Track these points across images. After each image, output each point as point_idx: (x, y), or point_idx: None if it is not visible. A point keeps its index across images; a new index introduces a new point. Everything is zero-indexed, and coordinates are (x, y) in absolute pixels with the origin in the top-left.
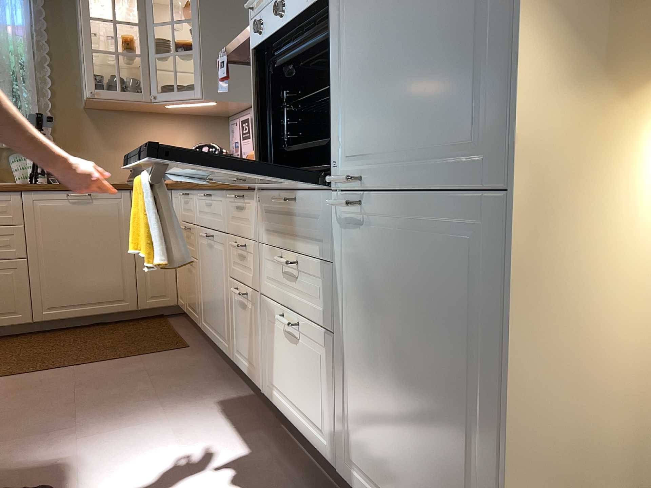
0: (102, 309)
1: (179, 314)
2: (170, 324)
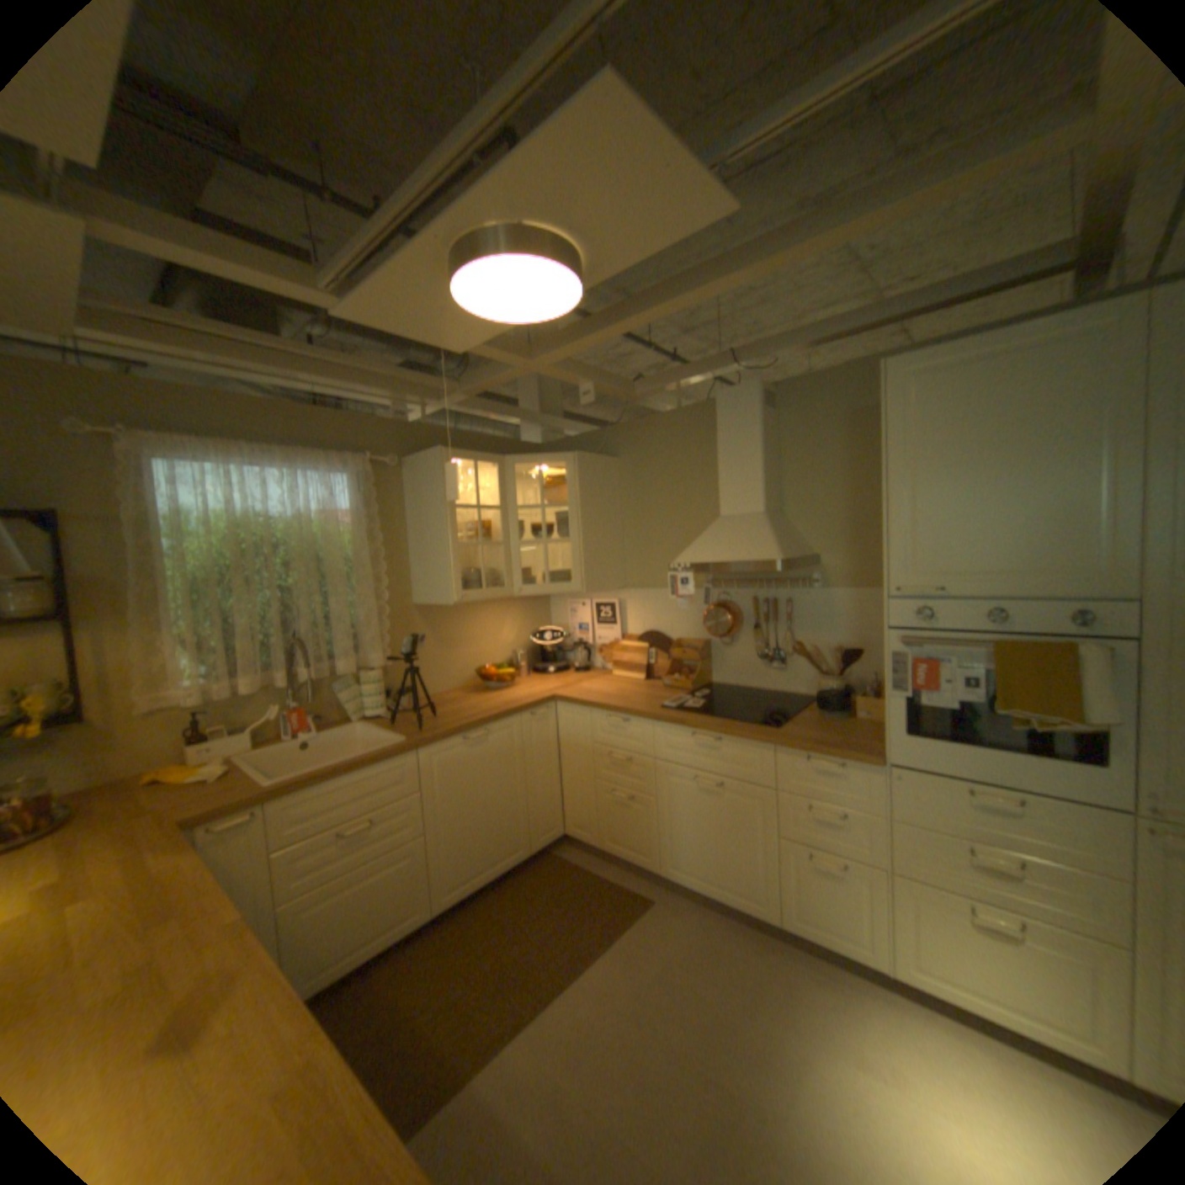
0: (501, 872)
1: (559, 845)
2: (576, 866)
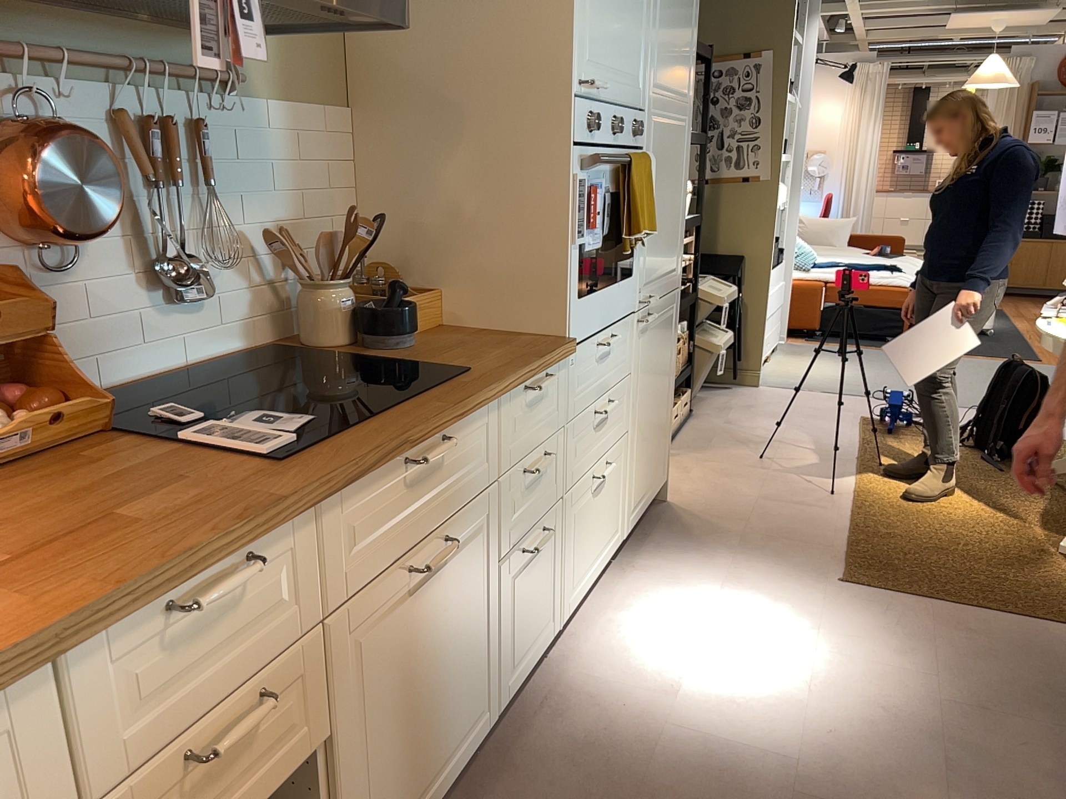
0: None
1: None
2: None
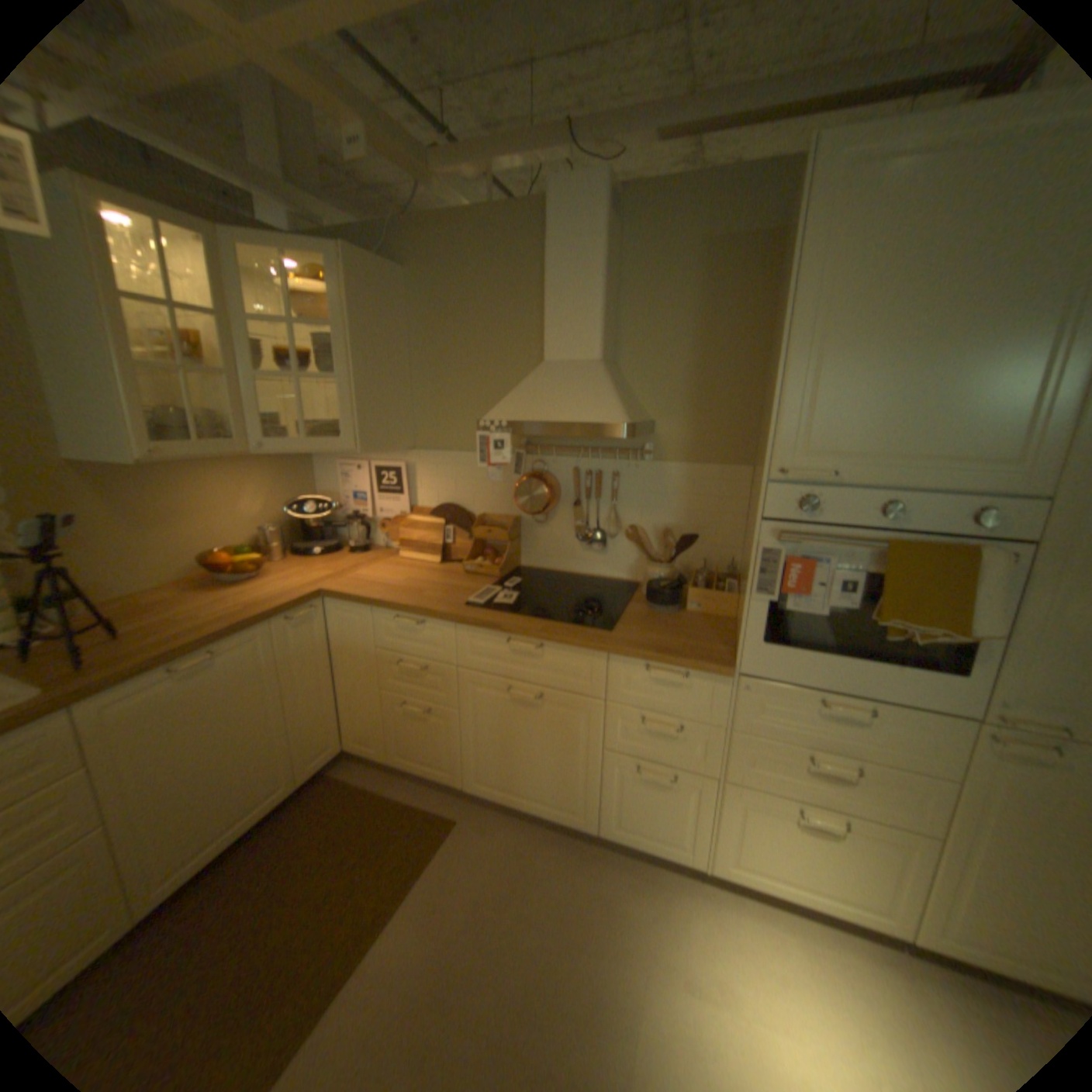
0: (249, 825)
1: (334, 761)
2: (356, 788)
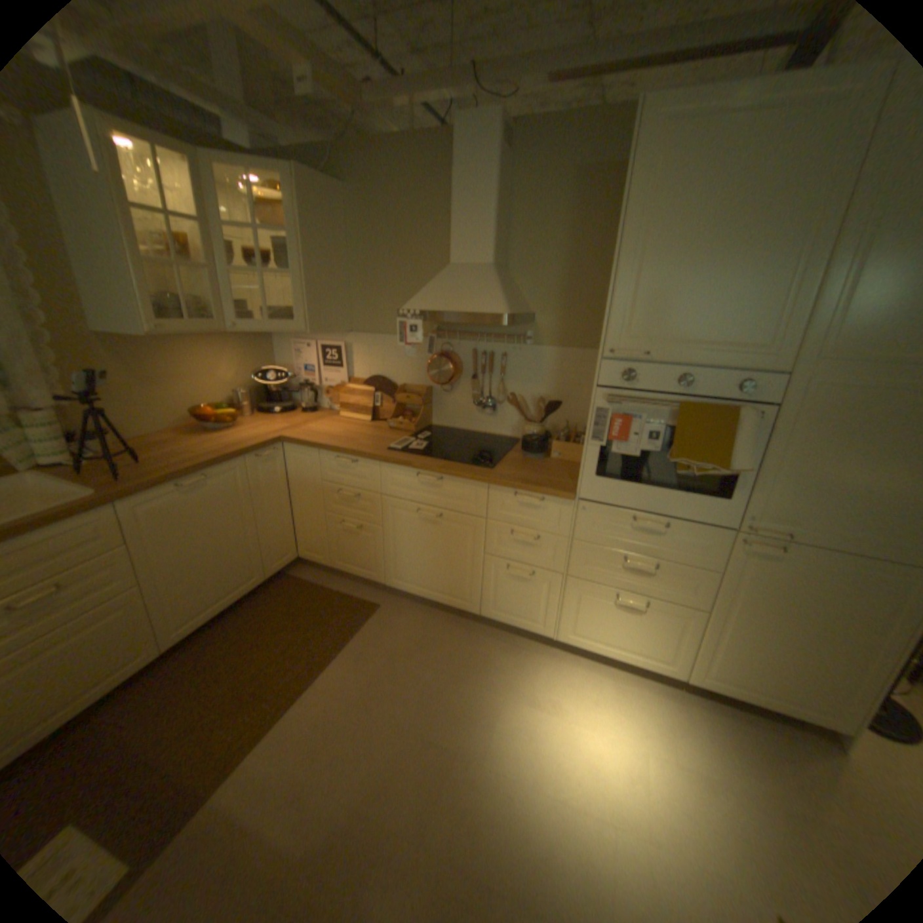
0: (234, 599)
1: (293, 565)
2: (309, 582)
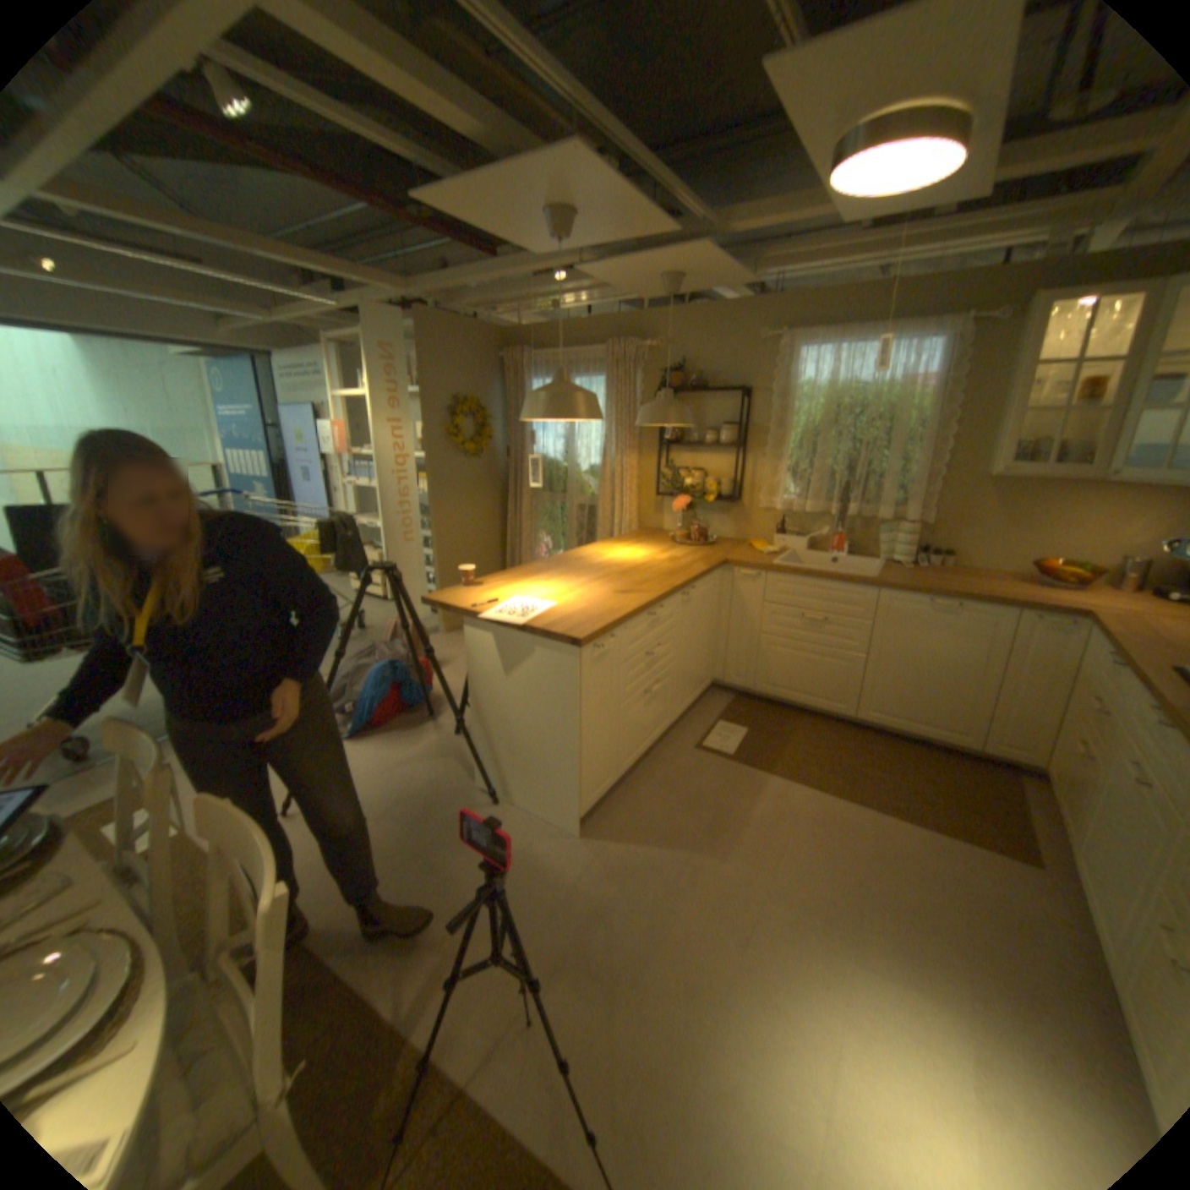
0: (935, 735)
1: (1045, 780)
2: (1026, 797)
